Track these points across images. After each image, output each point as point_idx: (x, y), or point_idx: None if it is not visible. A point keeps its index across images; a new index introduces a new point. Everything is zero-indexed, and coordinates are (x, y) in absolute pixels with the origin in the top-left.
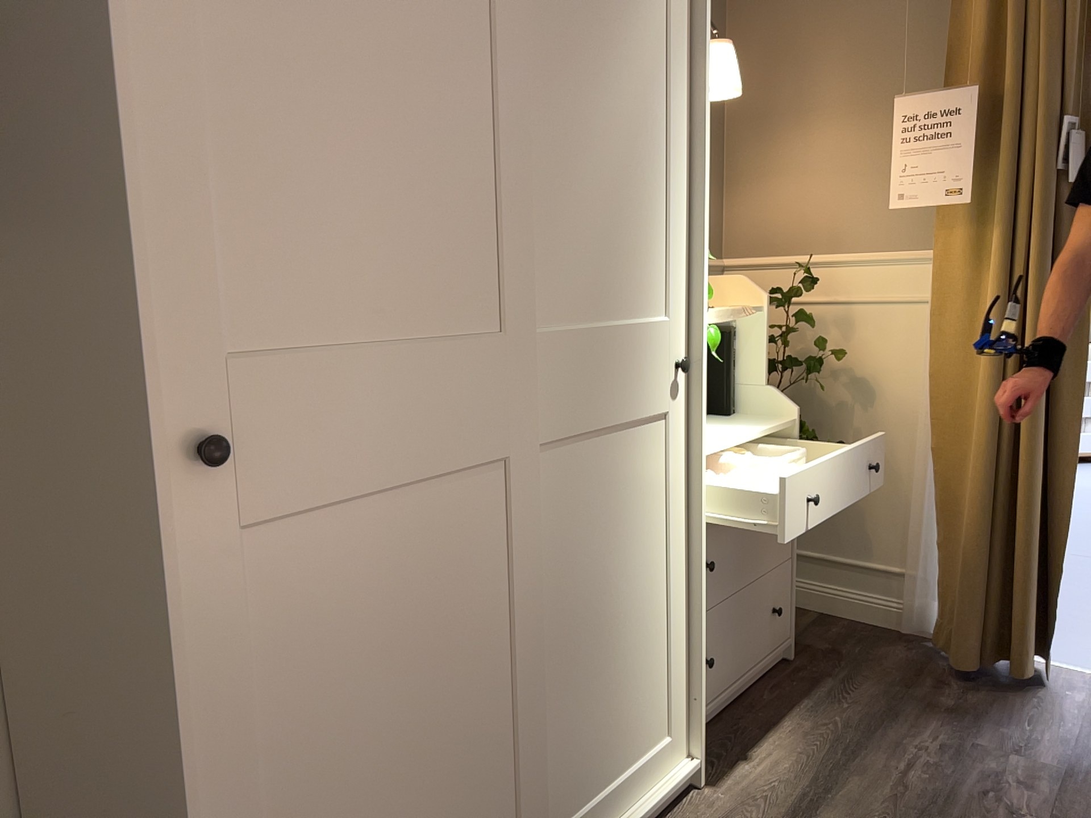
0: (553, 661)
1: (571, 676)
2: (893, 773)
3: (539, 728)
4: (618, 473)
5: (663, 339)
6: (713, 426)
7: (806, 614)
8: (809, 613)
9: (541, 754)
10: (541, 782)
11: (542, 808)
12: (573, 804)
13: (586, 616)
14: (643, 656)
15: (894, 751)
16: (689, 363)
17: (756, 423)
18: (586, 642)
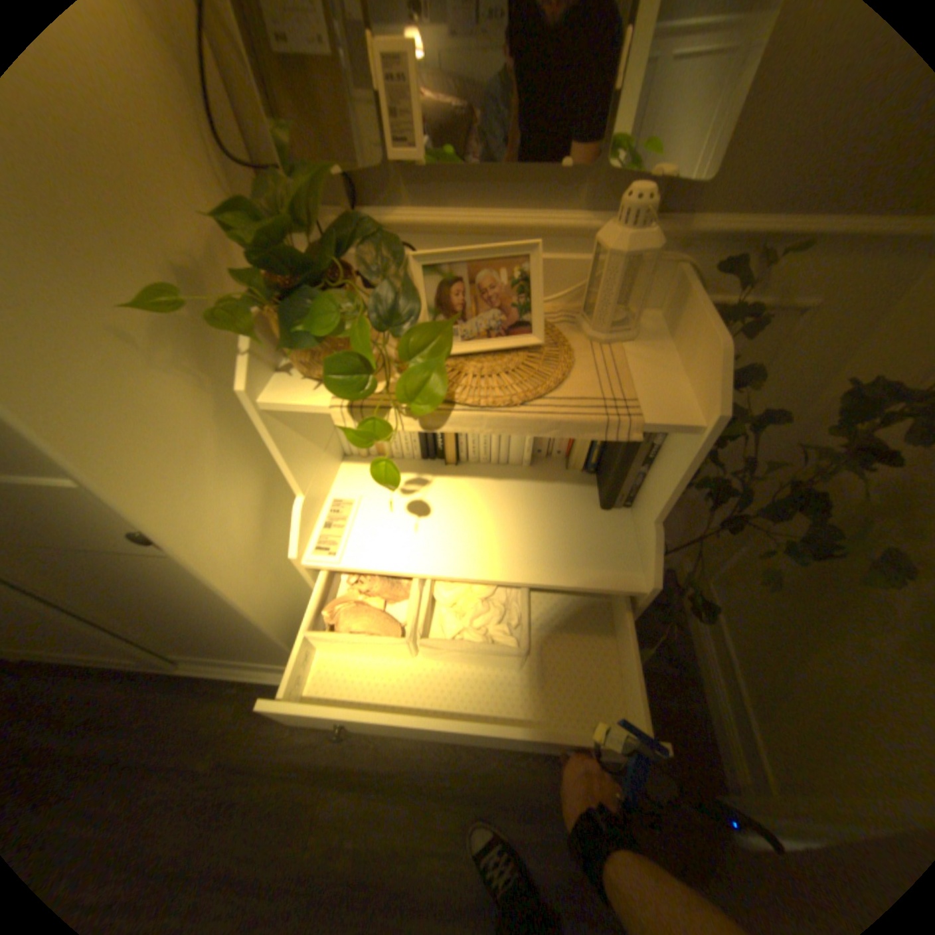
0: (108, 619)
1: (140, 628)
2: (427, 845)
3: (113, 635)
4: (101, 571)
5: (78, 503)
6: (514, 520)
7: (684, 664)
8: (693, 665)
9: (125, 641)
10: (136, 647)
11: (147, 652)
12: (191, 657)
13: (132, 615)
14: (240, 643)
15: (464, 837)
16: (136, 540)
17: (575, 554)
18: (145, 623)
